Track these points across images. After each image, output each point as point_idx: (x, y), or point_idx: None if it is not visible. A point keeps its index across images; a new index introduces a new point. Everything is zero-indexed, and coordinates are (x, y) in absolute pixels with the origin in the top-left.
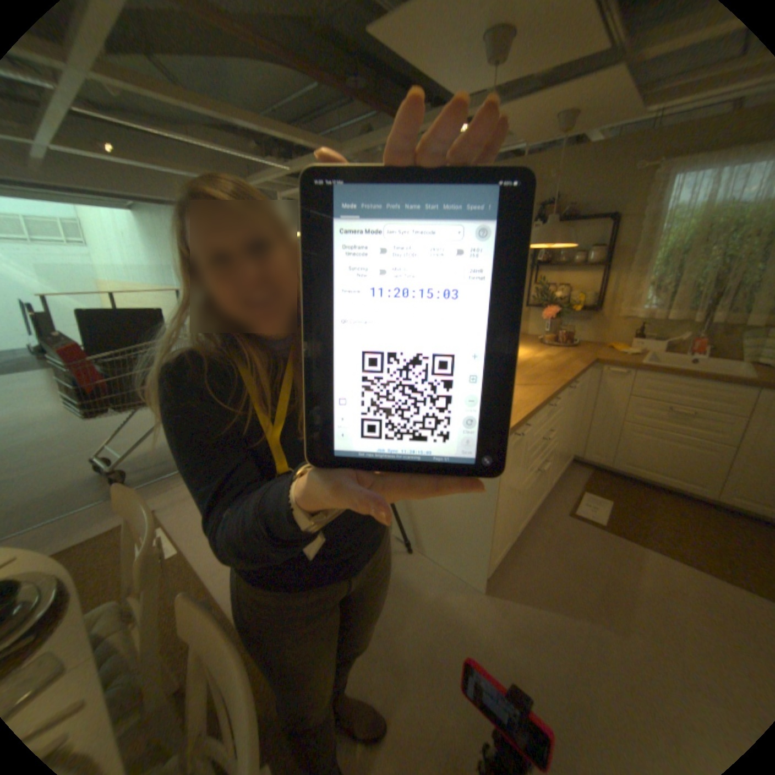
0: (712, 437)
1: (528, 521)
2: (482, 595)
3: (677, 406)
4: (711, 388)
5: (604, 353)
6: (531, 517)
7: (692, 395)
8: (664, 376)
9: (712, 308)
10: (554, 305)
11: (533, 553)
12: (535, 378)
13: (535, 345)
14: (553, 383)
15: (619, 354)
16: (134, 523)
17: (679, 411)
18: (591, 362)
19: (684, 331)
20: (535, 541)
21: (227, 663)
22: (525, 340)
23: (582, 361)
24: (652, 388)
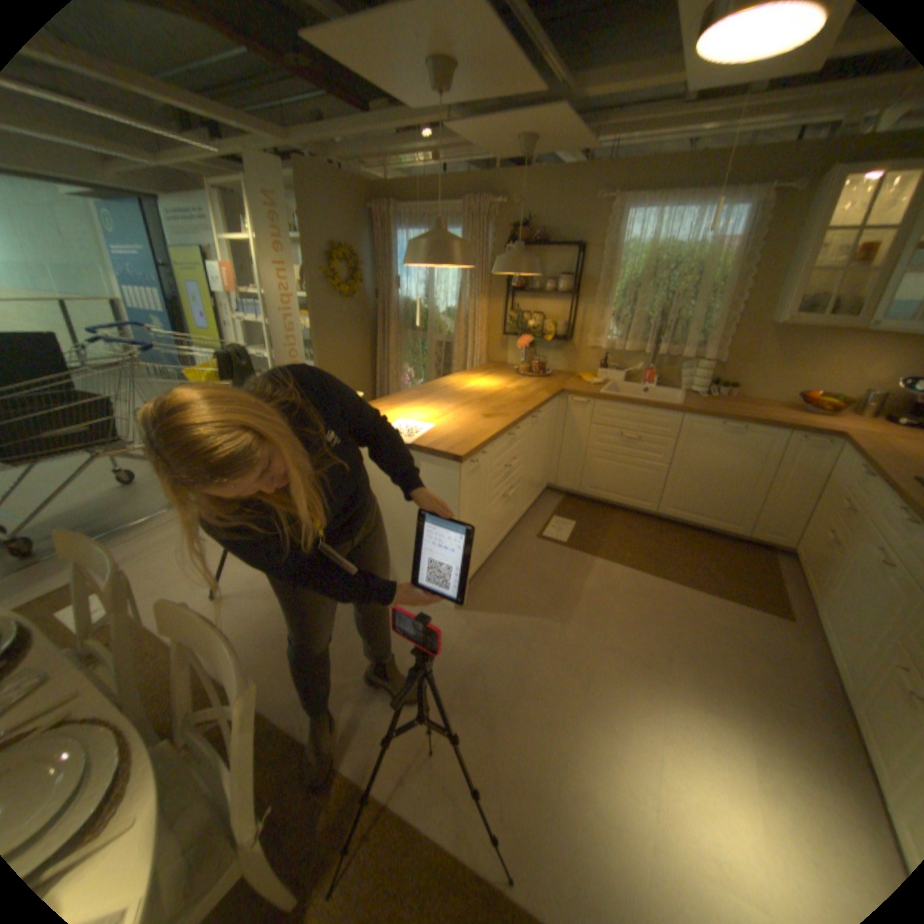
0: (651, 458)
1: (497, 545)
2: (451, 611)
3: (626, 432)
4: (649, 415)
5: (570, 383)
6: (500, 541)
7: (636, 421)
8: (616, 405)
9: (659, 341)
10: (529, 334)
11: (500, 572)
12: (498, 410)
13: (509, 376)
14: (513, 414)
15: (583, 385)
16: (84, 568)
17: (626, 436)
18: (556, 393)
19: (638, 362)
20: (503, 562)
21: (208, 644)
22: (502, 371)
23: (547, 392)
24: (607, 416)
